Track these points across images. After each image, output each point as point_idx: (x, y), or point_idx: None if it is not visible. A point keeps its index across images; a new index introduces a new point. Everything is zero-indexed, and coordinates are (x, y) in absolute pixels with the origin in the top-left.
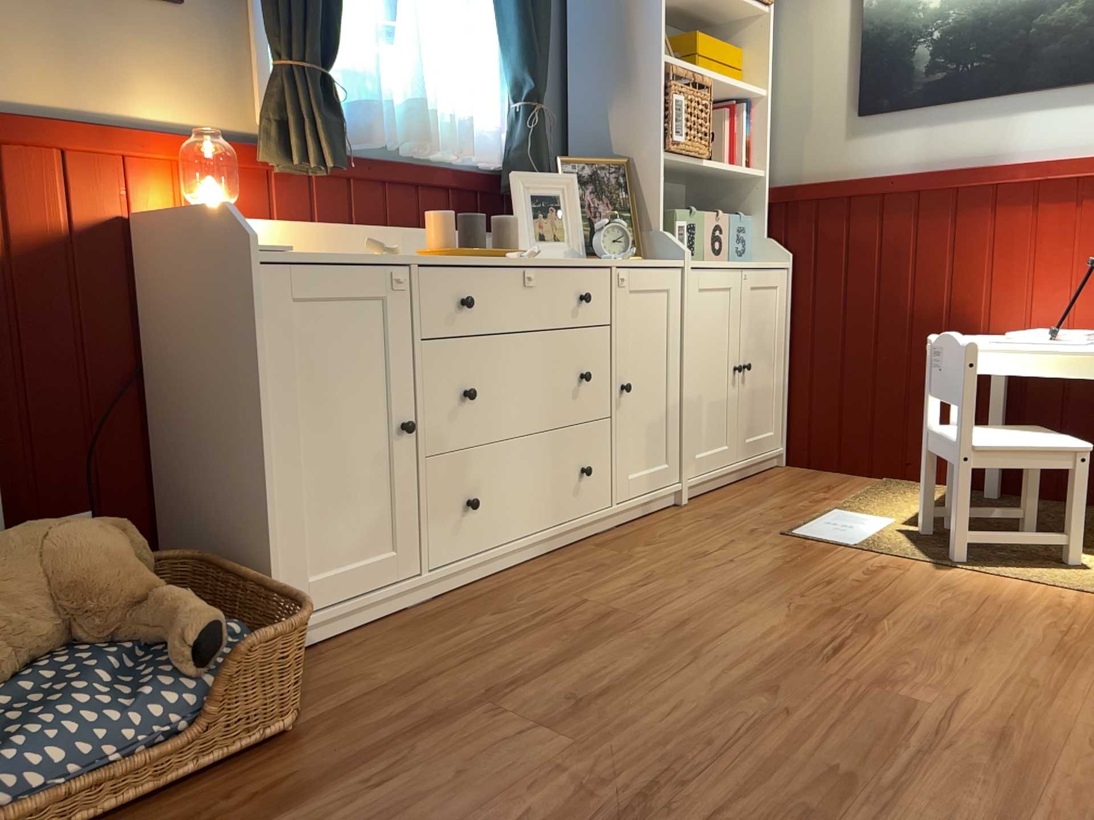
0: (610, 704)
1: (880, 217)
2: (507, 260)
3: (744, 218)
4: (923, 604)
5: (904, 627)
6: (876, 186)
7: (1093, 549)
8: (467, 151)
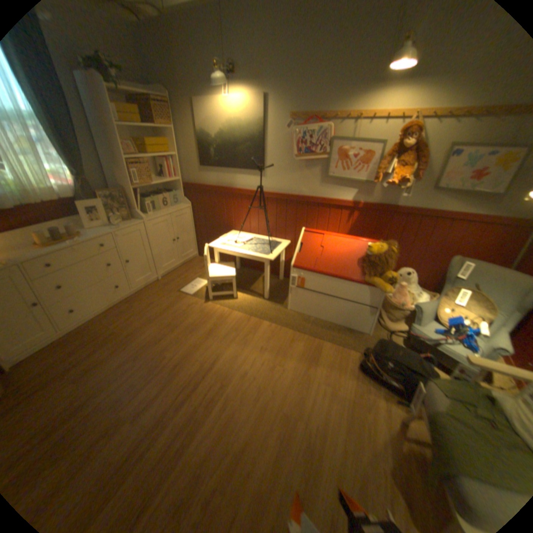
0: (93, 370)
1: (209, 196)
2: (64, 246)
3: (176, 191)
4: (191, 318)
5: (181, 328)
6: (206, 188)
7: (243, 290)
8: (53, 198)
